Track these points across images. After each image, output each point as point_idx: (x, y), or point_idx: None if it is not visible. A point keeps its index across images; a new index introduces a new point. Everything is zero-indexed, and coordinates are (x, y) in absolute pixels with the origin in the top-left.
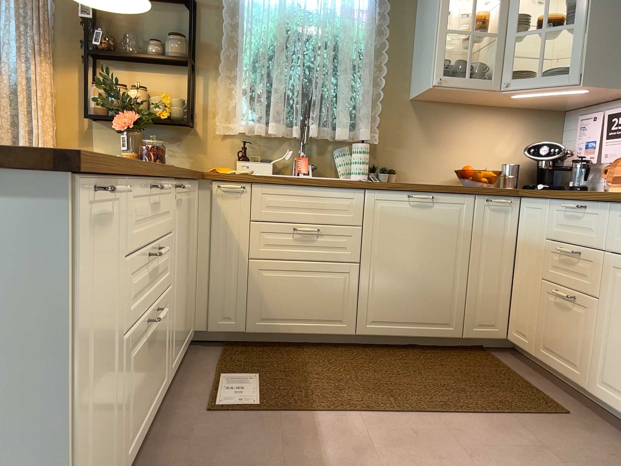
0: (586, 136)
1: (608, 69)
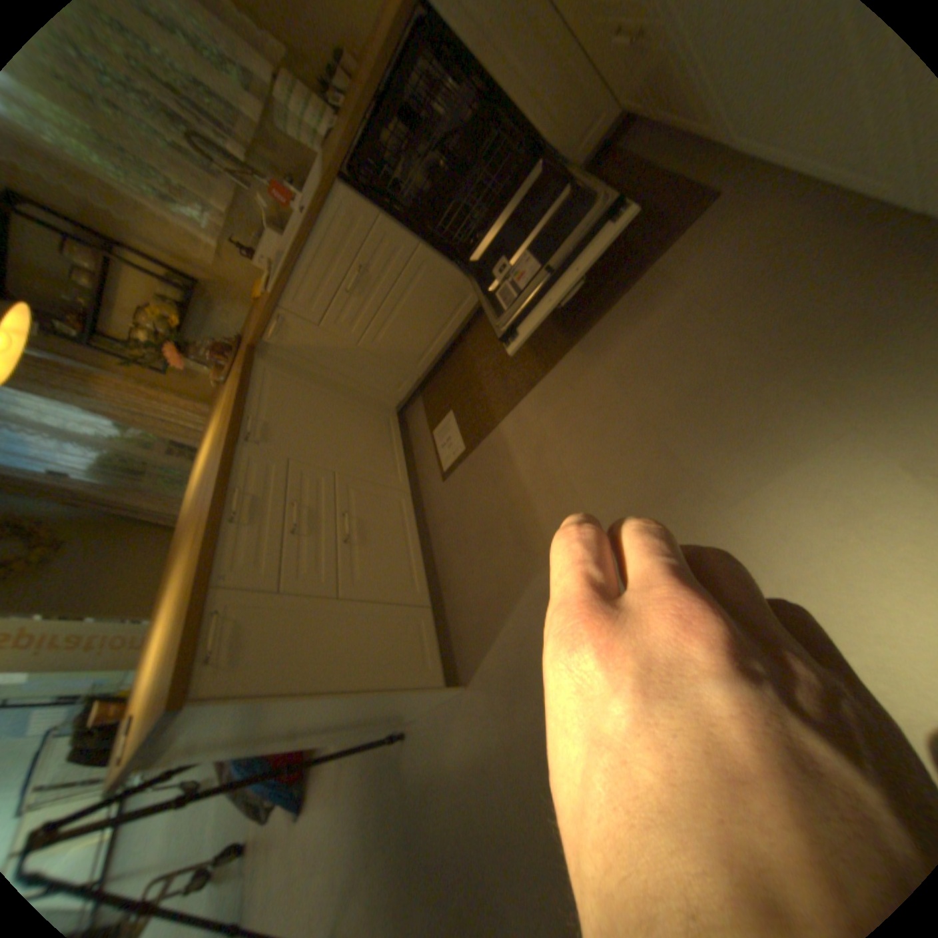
0: None
1: None
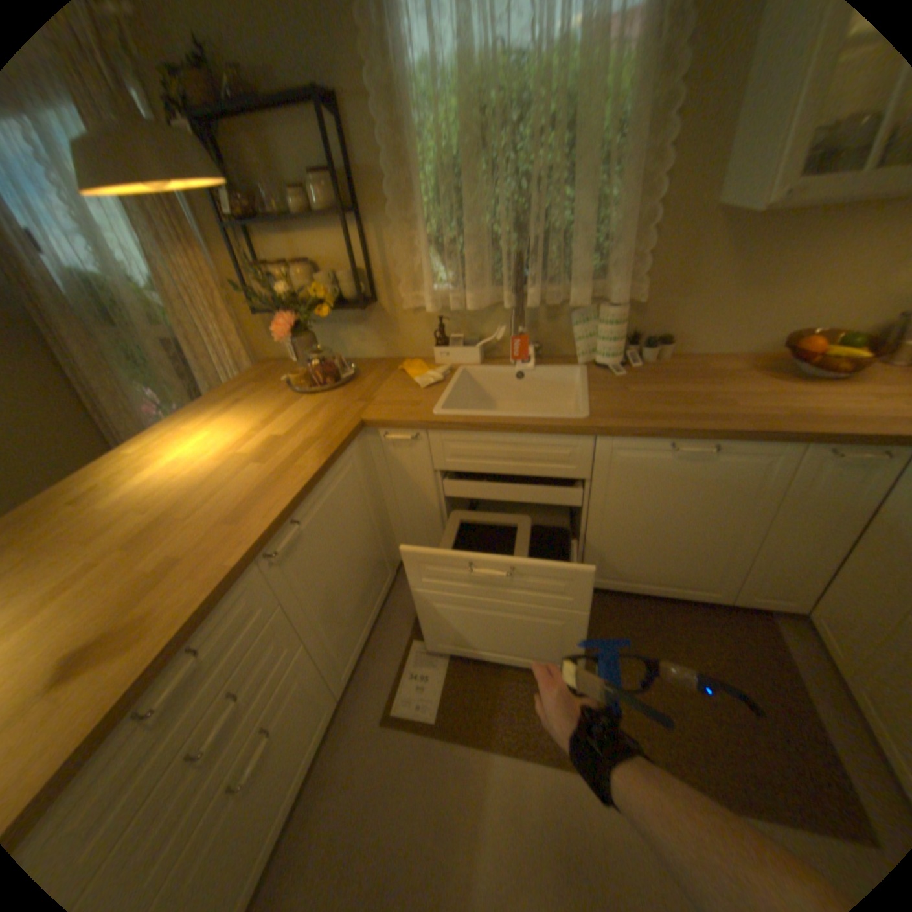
0: None
1: None
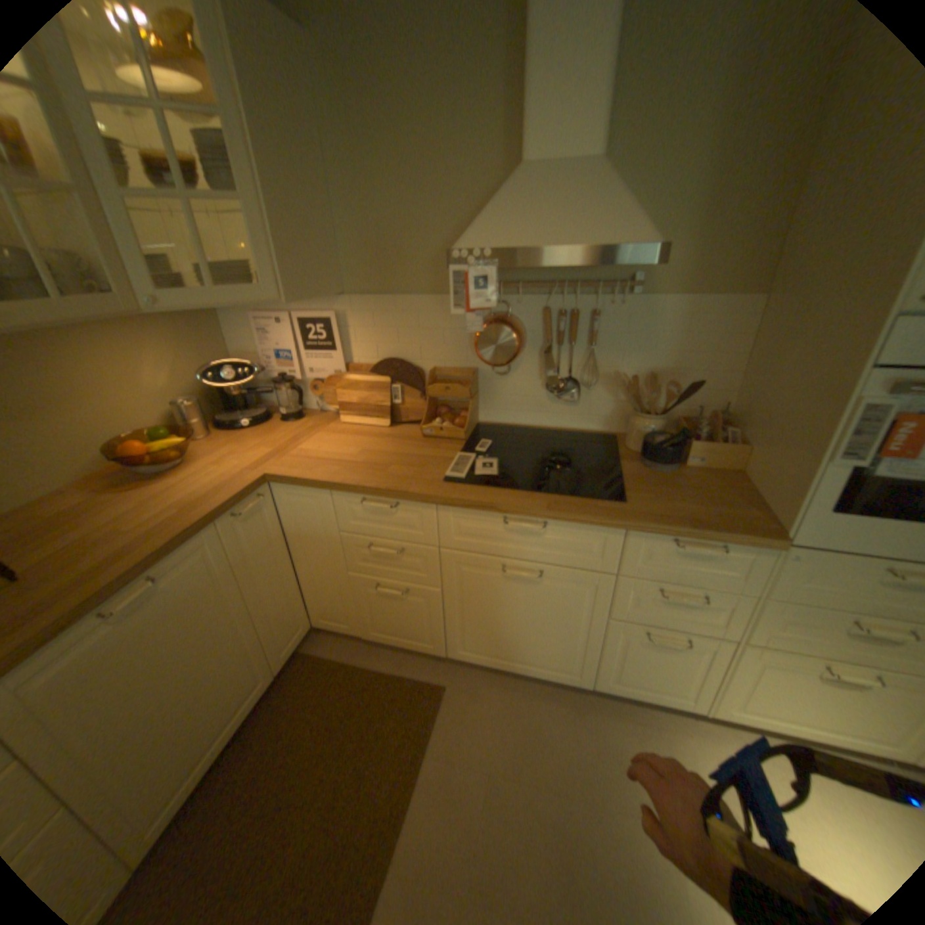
0: (269, 342)
1: (302, 271)
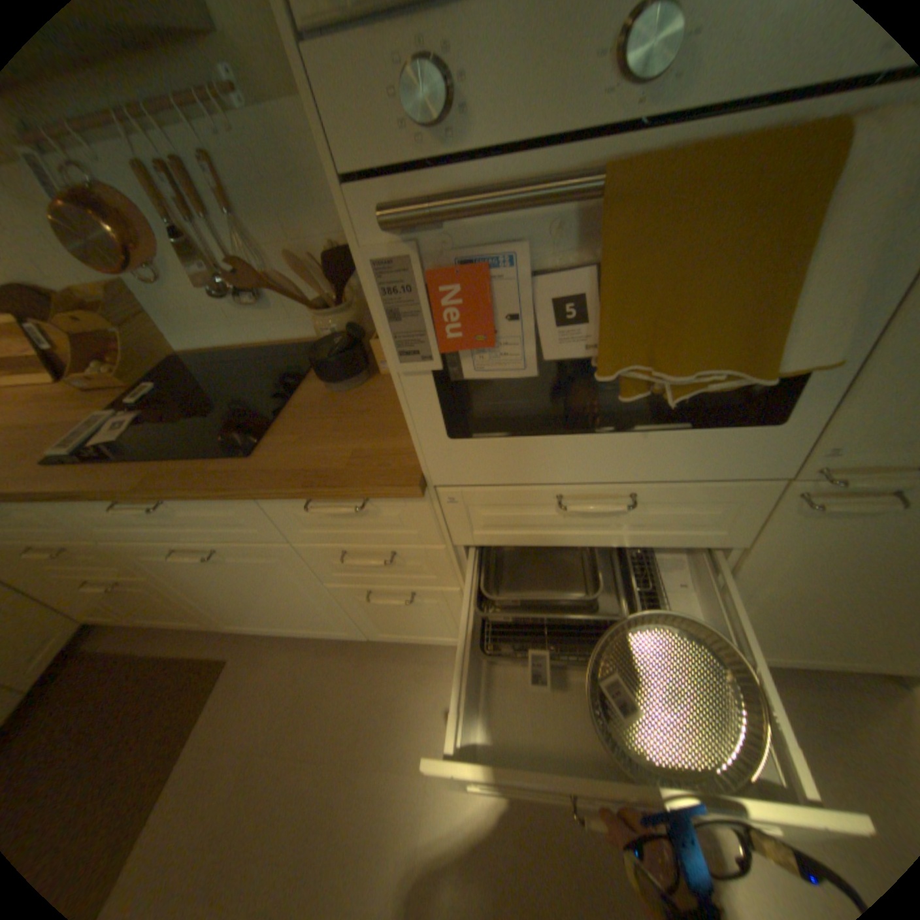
0: None
1: None
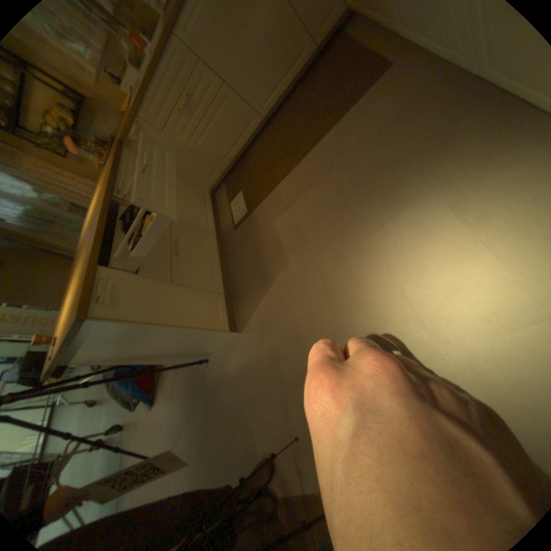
0: None
1: None
